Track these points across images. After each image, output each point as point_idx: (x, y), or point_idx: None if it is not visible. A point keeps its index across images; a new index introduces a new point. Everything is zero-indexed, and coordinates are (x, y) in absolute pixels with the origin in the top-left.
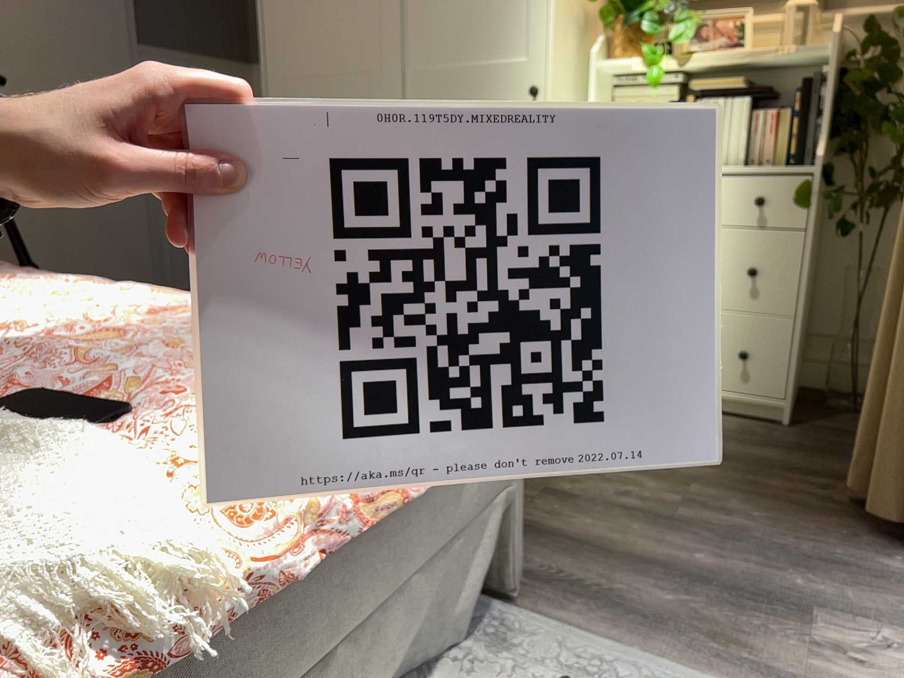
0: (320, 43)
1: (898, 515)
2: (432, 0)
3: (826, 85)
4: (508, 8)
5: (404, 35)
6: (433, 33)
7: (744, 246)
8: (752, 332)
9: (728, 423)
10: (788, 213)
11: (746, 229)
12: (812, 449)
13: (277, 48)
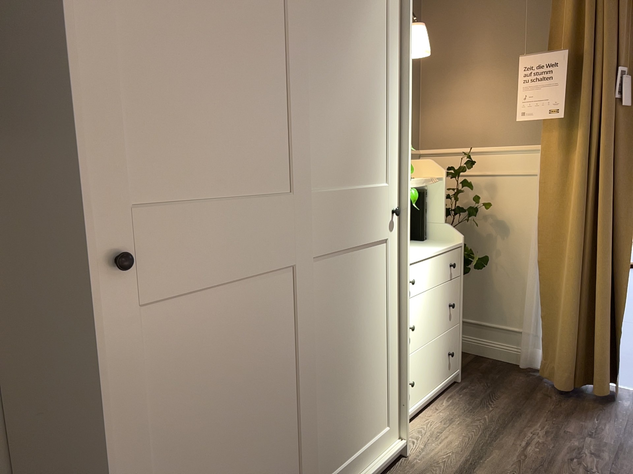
0: (205, 147)
1: (564, 389)
2: (326, 117)
3: (428, 197)
4: (377, 138)
5: (306, 151)
6: (327, 151)
7: (448, 292)
8: (451, 339)
9: (454, 396)
10: (457, 268)
11: (448, 282)
12: (490, 385)
13: (117, 143)
